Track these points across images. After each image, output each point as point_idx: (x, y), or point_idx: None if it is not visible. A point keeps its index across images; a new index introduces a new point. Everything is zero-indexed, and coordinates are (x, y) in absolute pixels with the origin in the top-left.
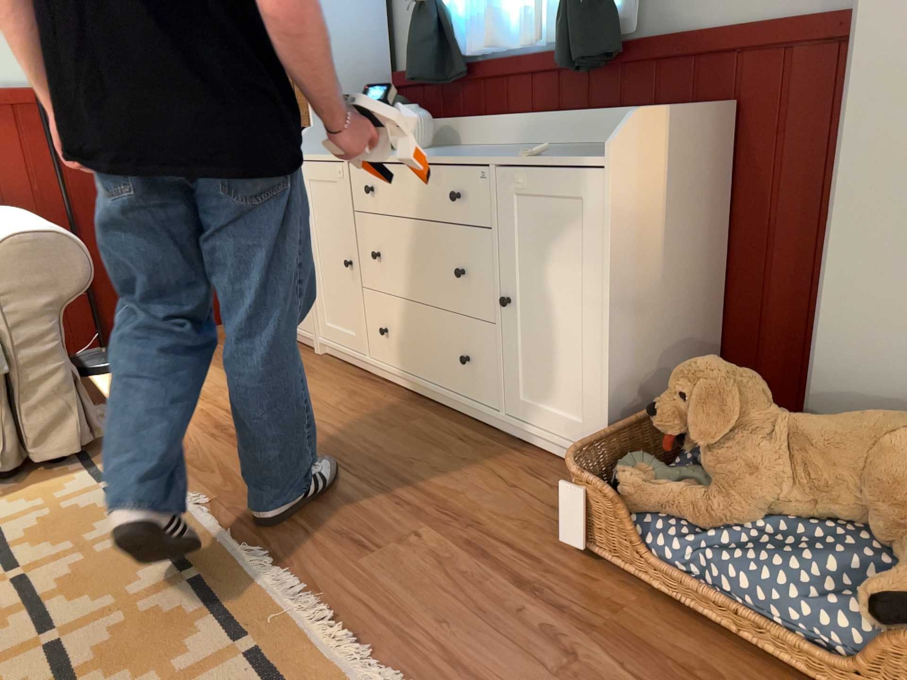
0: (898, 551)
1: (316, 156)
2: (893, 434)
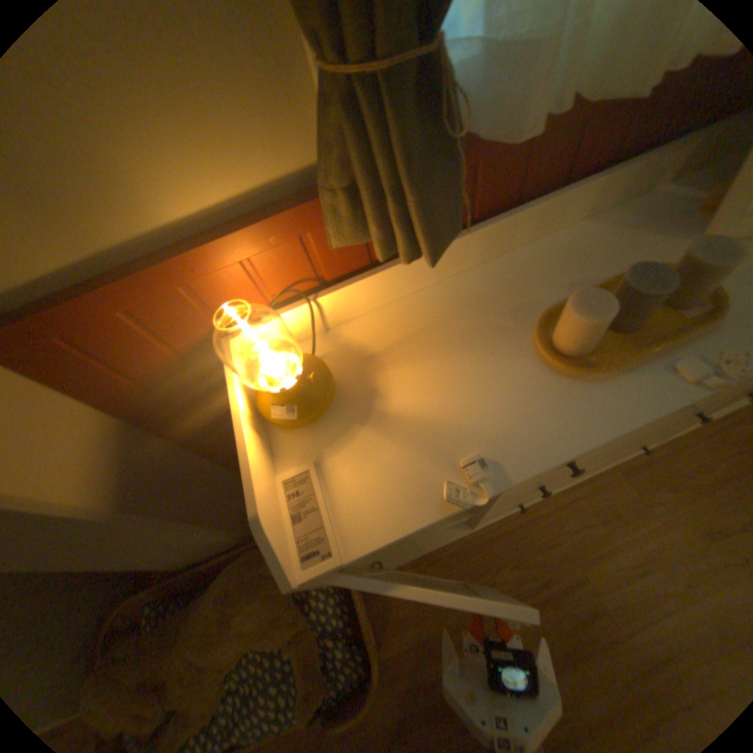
0: (285, 647)
1: None
2: (232, 622)
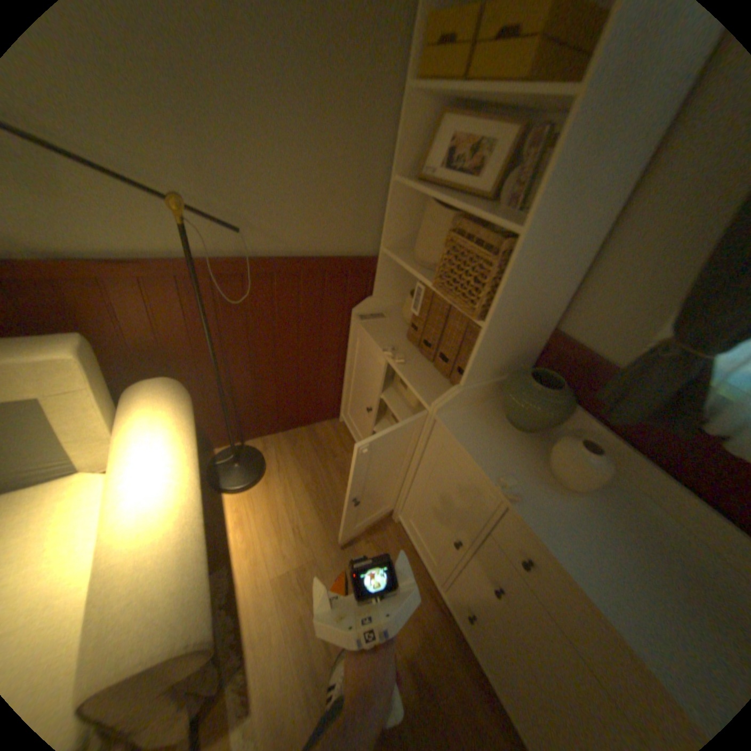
0: None
1: (463, 429)
2: None
